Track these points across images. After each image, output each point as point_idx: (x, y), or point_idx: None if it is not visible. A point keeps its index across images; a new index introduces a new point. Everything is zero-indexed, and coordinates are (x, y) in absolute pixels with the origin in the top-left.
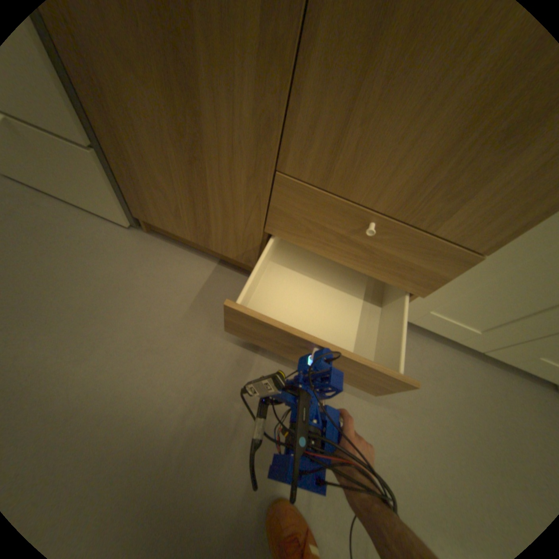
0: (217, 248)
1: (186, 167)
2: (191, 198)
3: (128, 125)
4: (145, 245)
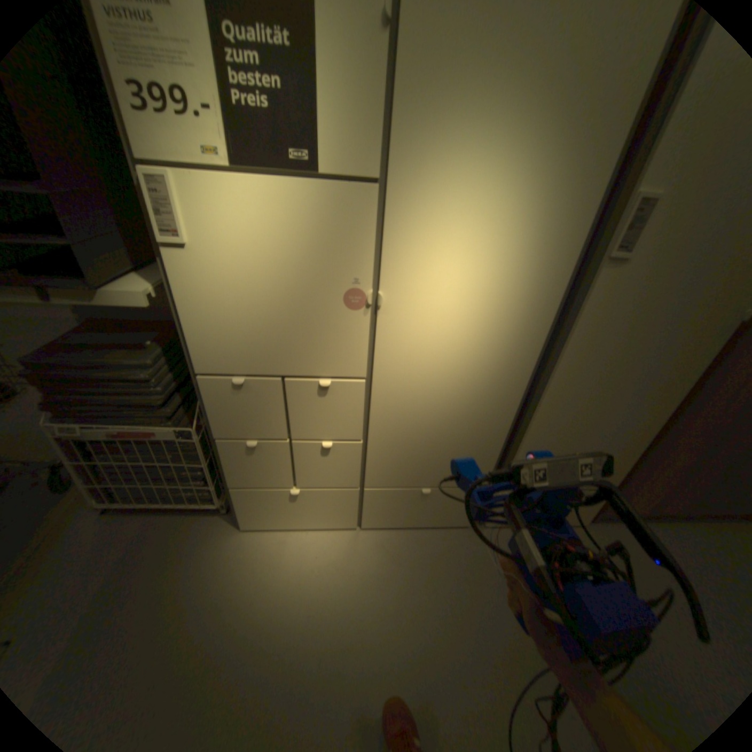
0: (664, 513)
1: (683, 478)
2: (671, 491)
3: (661, 471)
4: (607, 533)
